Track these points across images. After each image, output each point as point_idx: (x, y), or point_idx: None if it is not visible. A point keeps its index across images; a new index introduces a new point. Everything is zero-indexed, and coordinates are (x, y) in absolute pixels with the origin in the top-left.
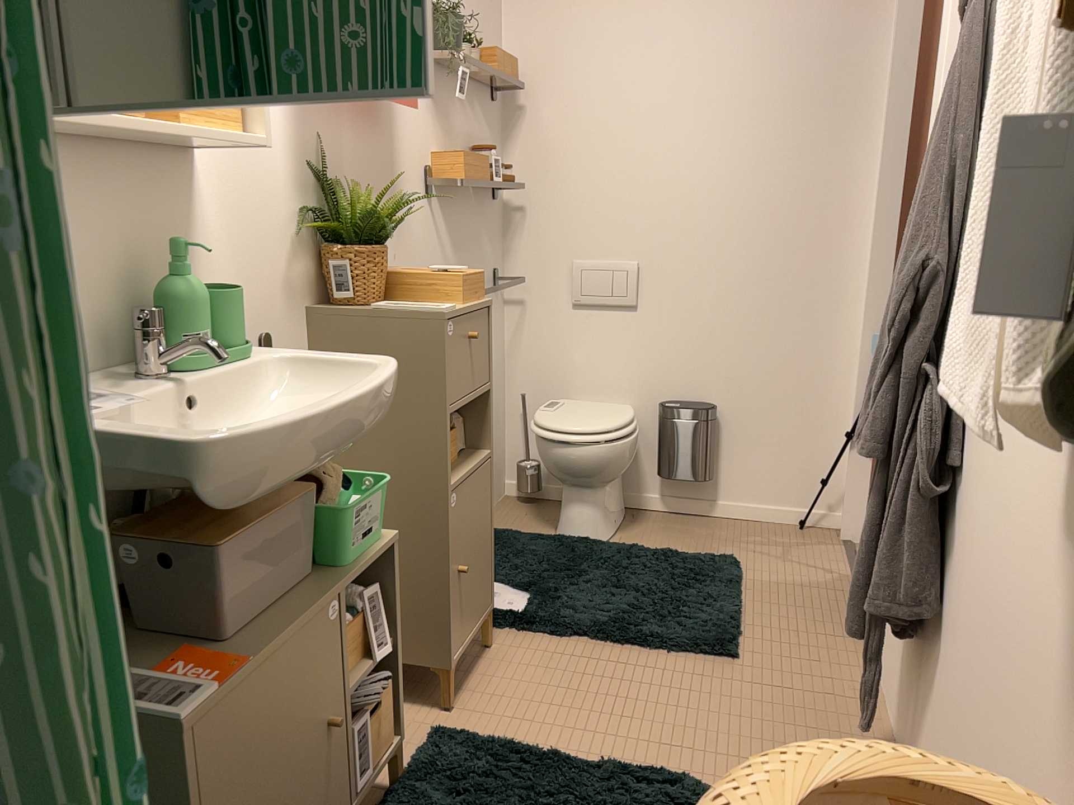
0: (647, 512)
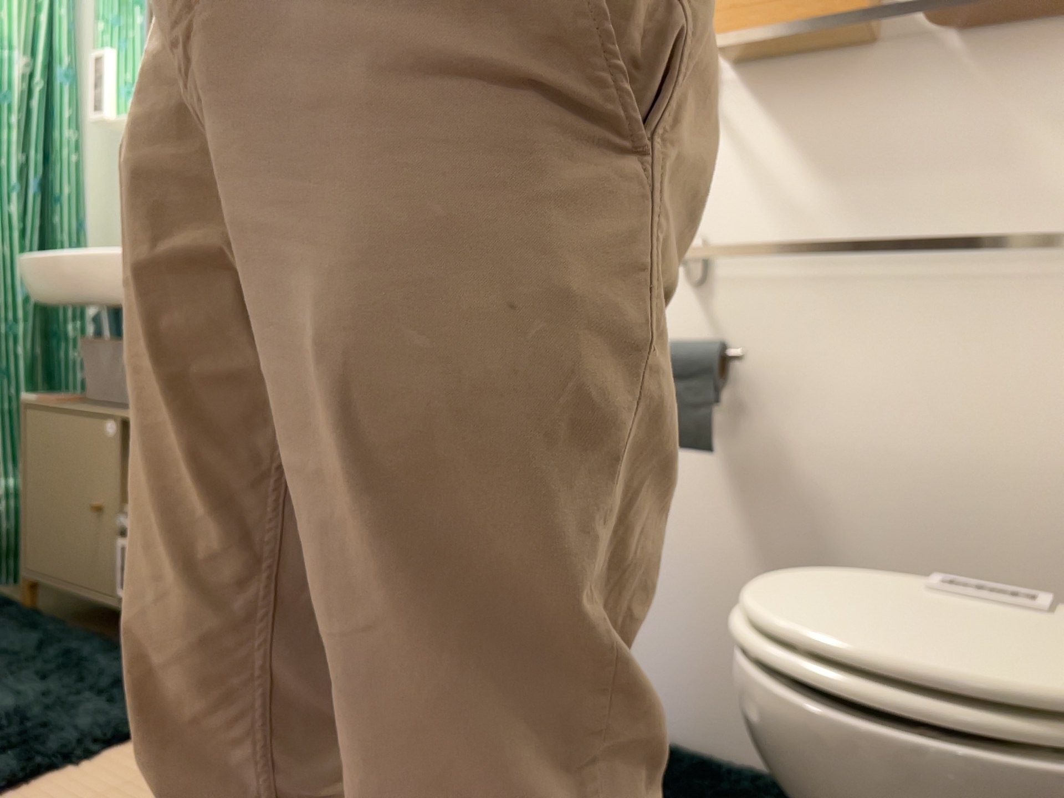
0: None
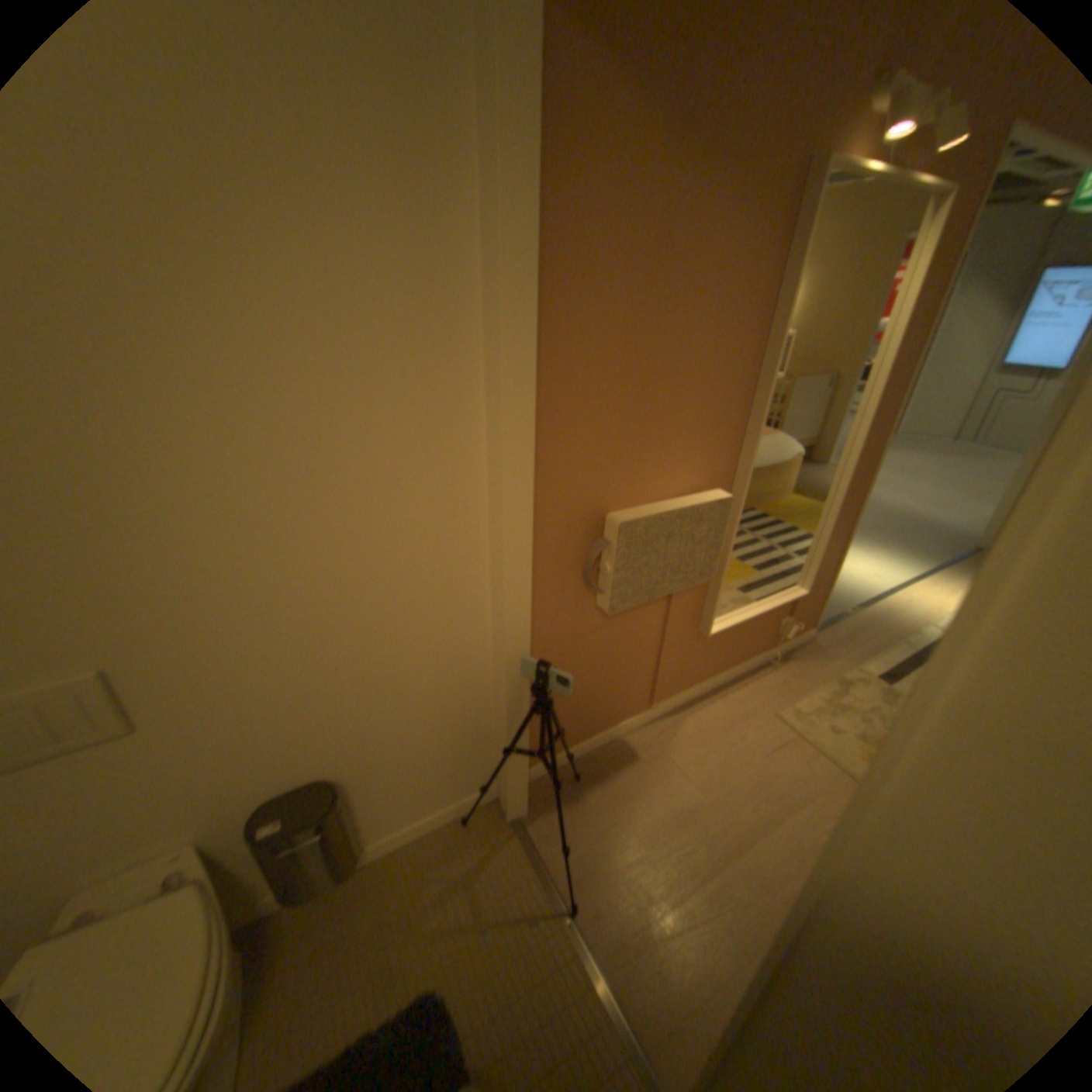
0: (268, 921)
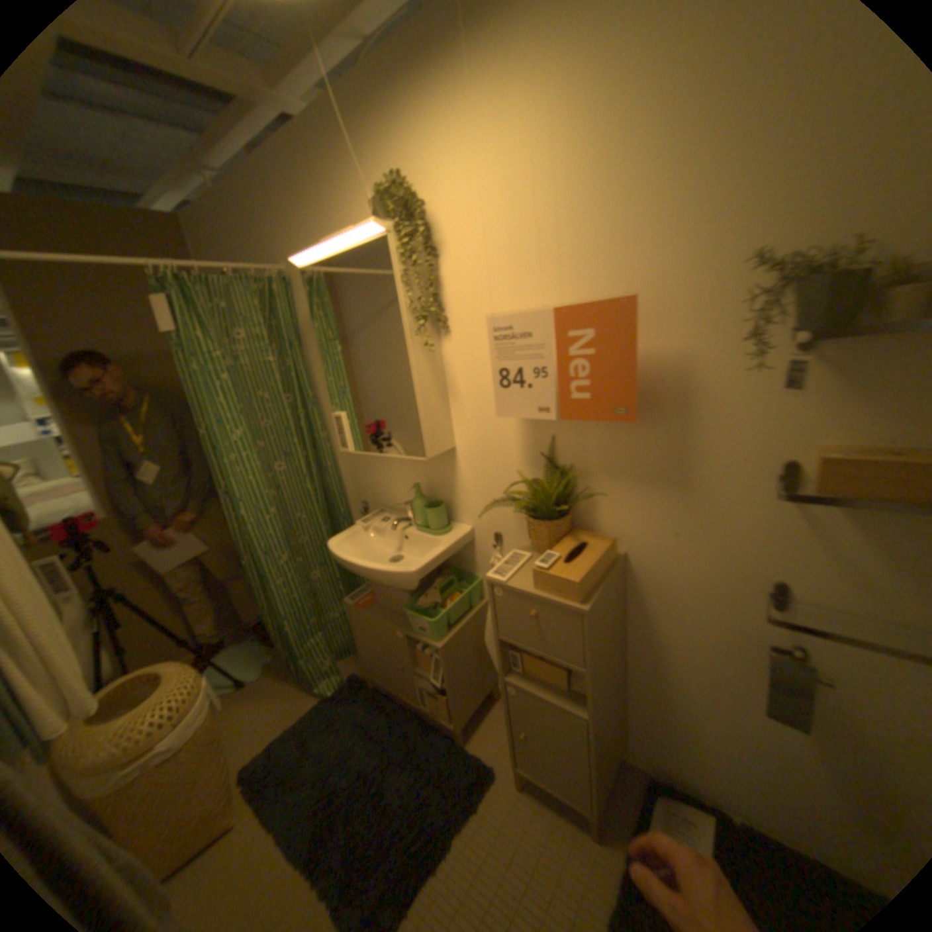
0: None
